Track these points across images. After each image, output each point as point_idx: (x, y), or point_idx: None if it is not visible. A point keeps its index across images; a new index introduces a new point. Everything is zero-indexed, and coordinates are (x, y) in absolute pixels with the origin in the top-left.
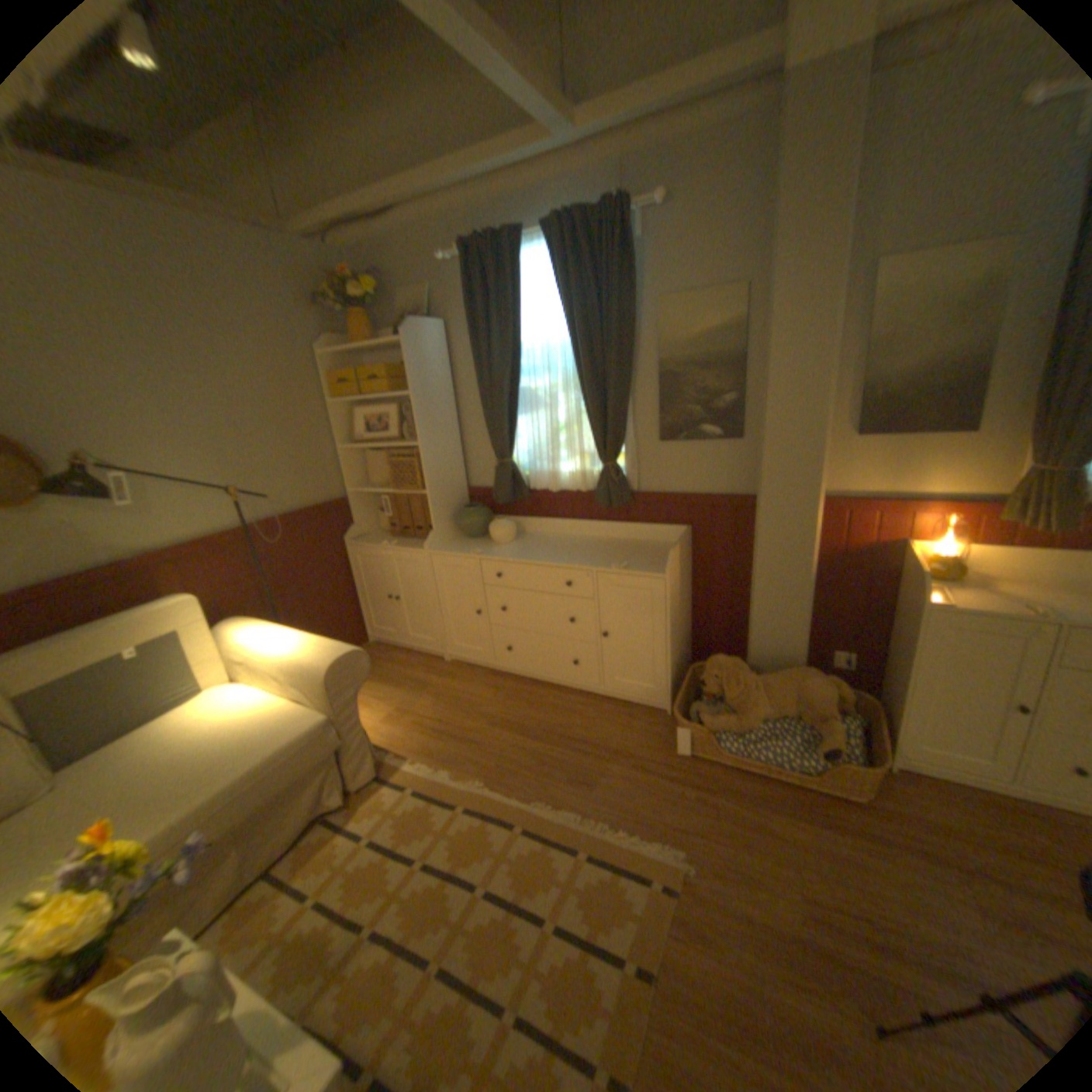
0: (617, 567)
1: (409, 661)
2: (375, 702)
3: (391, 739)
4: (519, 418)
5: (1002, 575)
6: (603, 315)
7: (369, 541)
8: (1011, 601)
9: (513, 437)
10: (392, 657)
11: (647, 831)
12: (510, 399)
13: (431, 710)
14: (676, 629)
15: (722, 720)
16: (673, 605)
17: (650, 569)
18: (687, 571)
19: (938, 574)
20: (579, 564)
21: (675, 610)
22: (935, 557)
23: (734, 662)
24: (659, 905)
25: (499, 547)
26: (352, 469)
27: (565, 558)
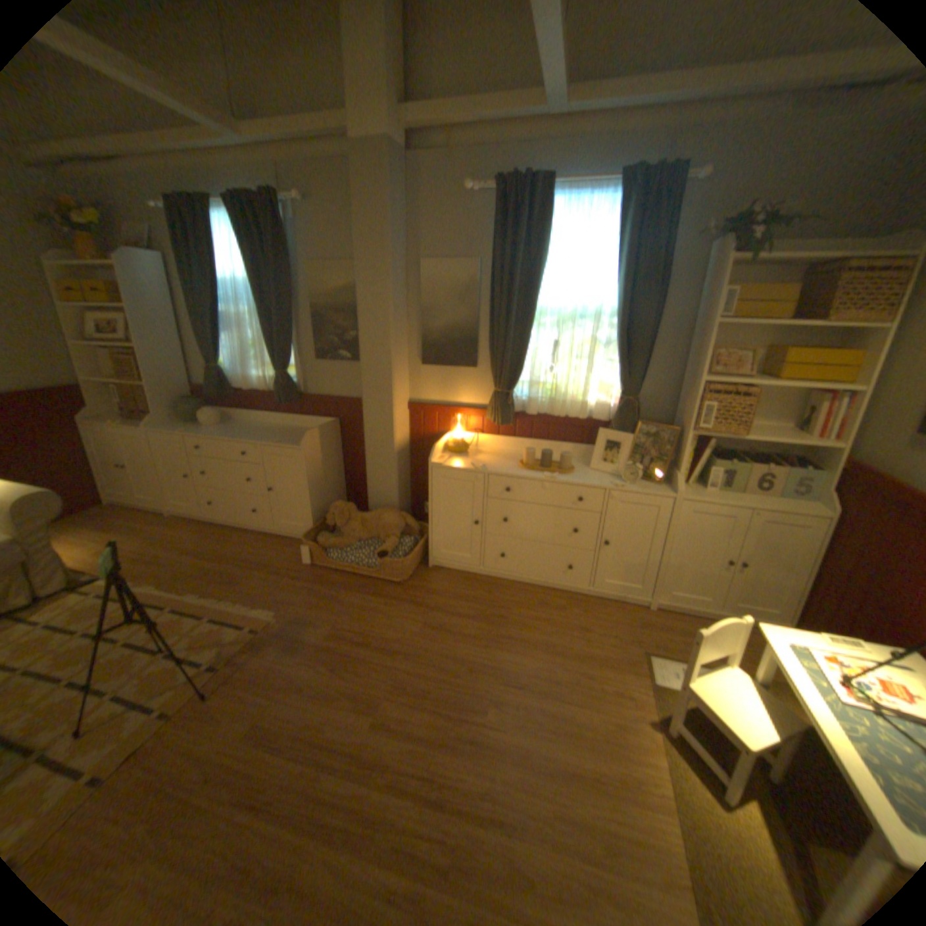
0: (271, 443)
1: (132, 518)
2: (89, 545)
3: (92, 568)
4: (218, 335)
5: (487, 452)
6: (270, 268)
7: (97, 422)
8: (473, 463)
9: (214, 348)
10: (118, 516)
11: (258, 606)
12: (208, 320)
13: (135, 549)
14: (316, 486)
15: (332, 541)
16: (310, 469)
17: (294, 445)
18: (333, 450)
19: (450, 449)
20: (249, 441)
21: (315, 473)
22: (452, 440)
23: (346, 506)
24: (241, 640)
25: (202, 429)
26: (82, 363)
27: (243, 437)
